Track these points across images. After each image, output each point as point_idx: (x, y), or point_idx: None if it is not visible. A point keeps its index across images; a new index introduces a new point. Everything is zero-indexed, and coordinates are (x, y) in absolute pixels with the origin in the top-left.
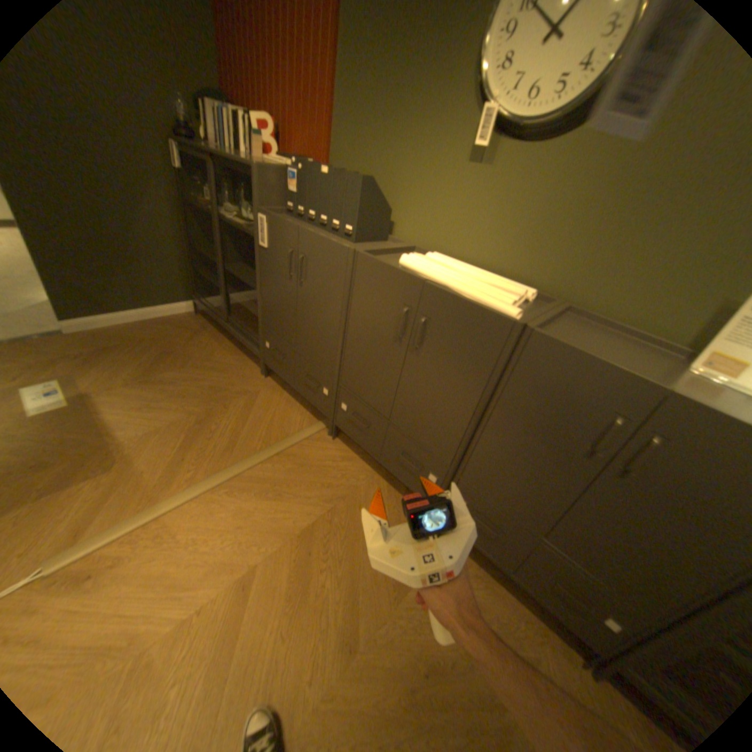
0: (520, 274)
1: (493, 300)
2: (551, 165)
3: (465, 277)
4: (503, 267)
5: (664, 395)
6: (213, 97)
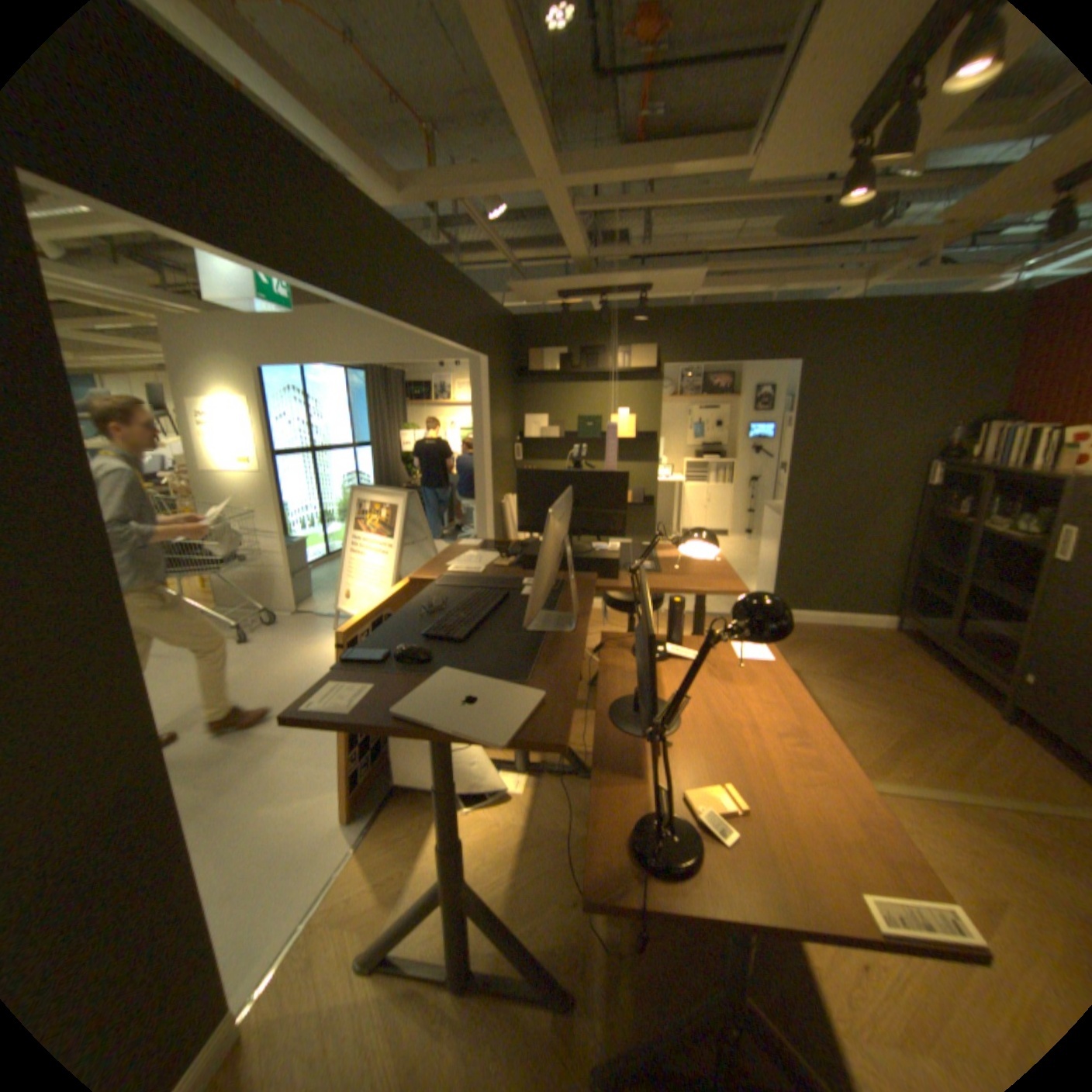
0: None
1: None
2: None
3: None
4: None
5: None
6: (999, 417)
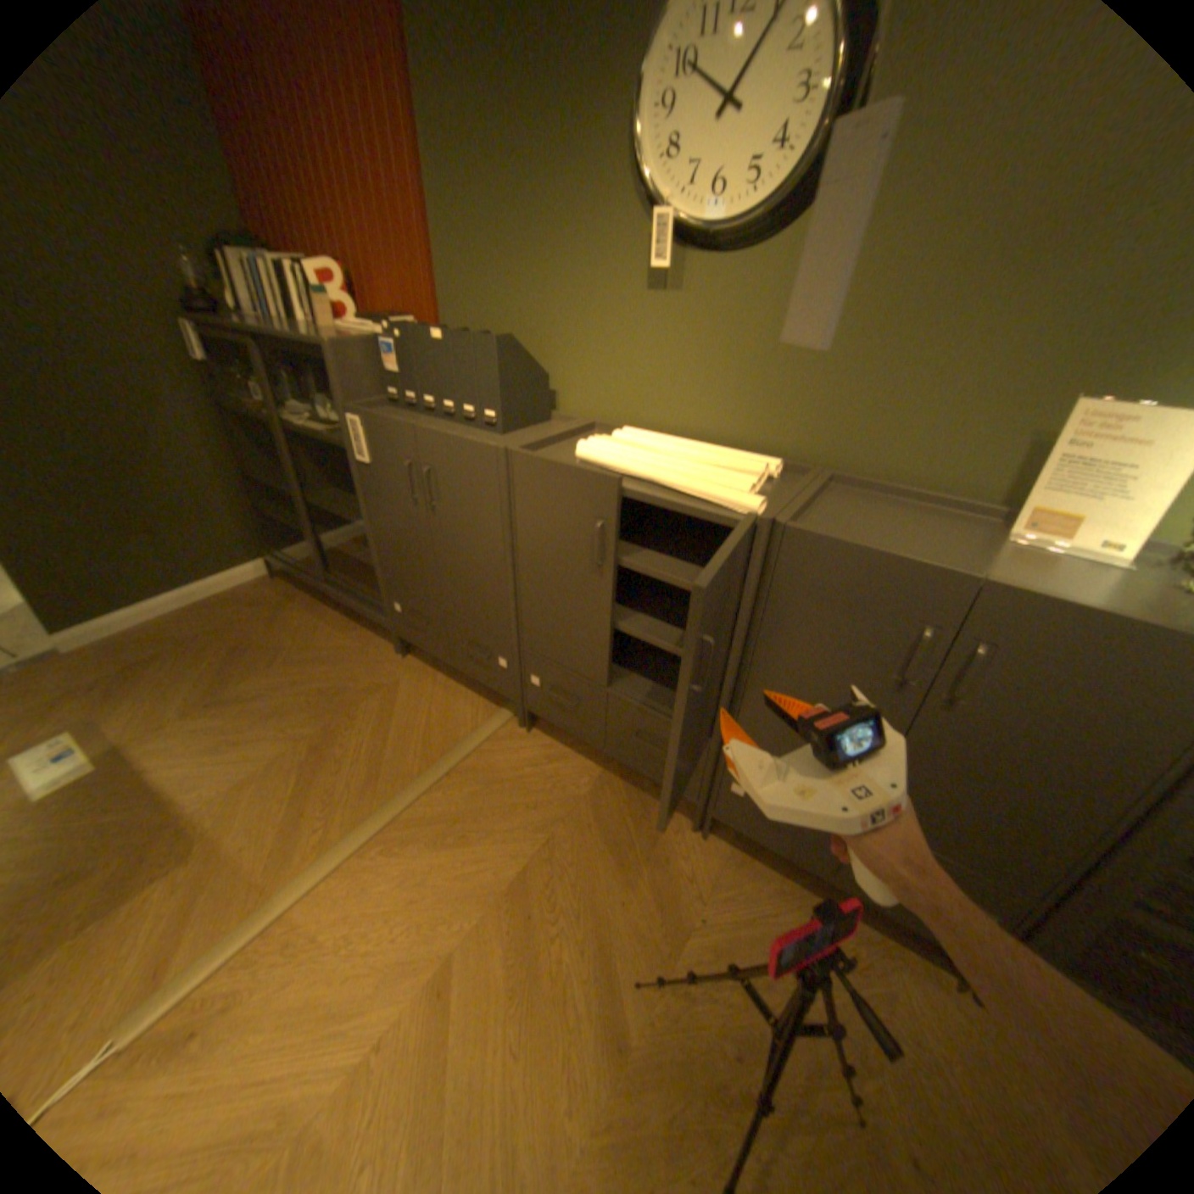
0: (755, 439)
1: (723, 491)
2: (765, 283)
3: (678, 461)
4: (729, 434)
5: (979, 586)
6: (242, 244)
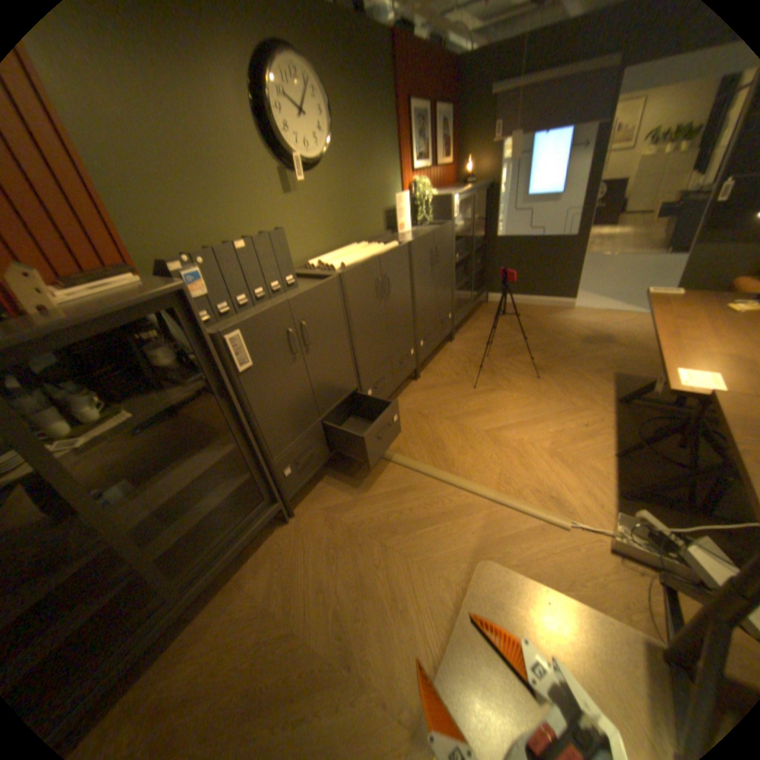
0: (338, 245)
1: (389, 246)
2: (322, 183)
3: (359, 252)
4: (331, 248)
5: (433, 234)
6: None
